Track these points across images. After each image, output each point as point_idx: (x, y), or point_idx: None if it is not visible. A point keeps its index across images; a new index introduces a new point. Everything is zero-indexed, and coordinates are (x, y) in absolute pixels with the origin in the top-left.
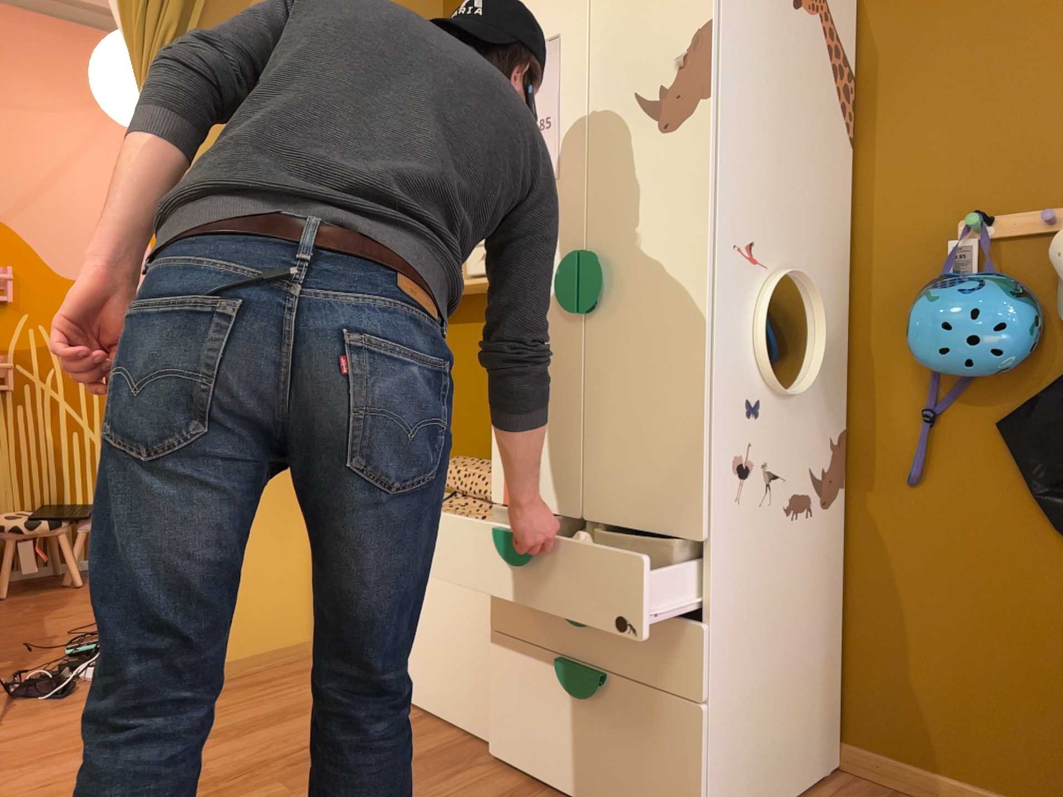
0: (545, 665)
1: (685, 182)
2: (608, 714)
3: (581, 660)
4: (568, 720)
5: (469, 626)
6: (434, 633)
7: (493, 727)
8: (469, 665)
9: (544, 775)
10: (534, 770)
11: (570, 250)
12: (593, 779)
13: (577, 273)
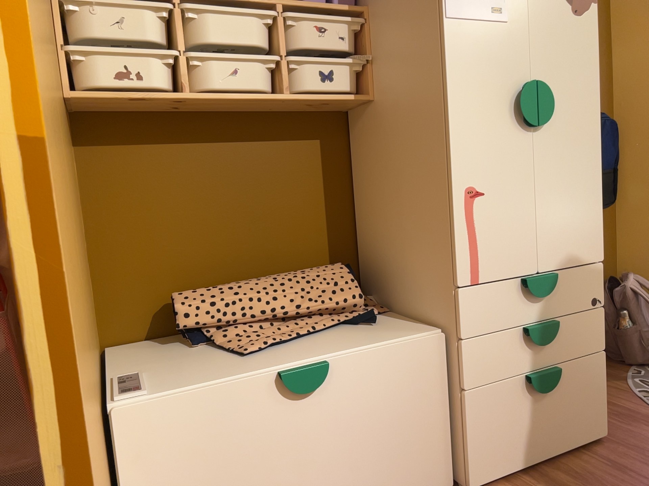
0: (515, 387)
1: (587, 50)
2: (559, 389)
3: (542, 366)
4: (533, 412)
5: (417, 408)
6: (374, 439)
7: (468, 466)
8: (419, 442)
9: (518, 464)
10: (510, 467)
11: (520, 80)
12: (551, 437)
13: (537, 98)
